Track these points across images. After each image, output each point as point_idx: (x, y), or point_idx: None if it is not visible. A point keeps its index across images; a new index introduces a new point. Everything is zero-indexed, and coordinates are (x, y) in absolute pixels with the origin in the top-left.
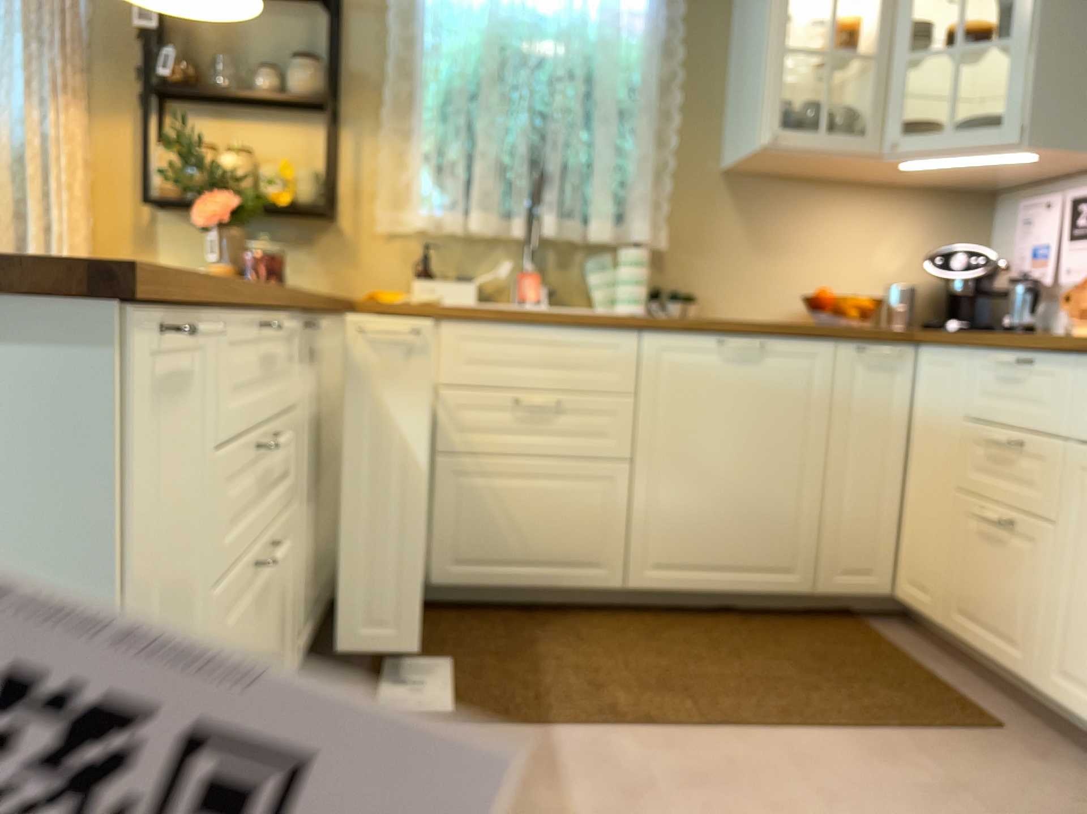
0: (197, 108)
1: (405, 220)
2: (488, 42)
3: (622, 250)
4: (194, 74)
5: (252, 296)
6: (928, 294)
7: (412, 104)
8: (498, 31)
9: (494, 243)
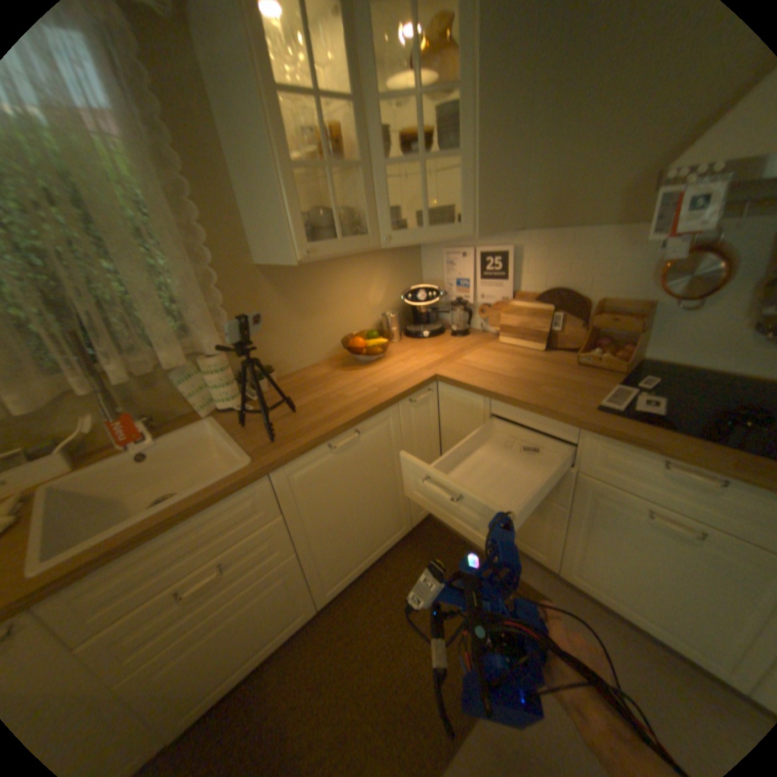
0: None
1: None
2: None
3: (200, 364)
4: None
5: None
6: (397, 309)
7: None
8: None
9: (58, 399)
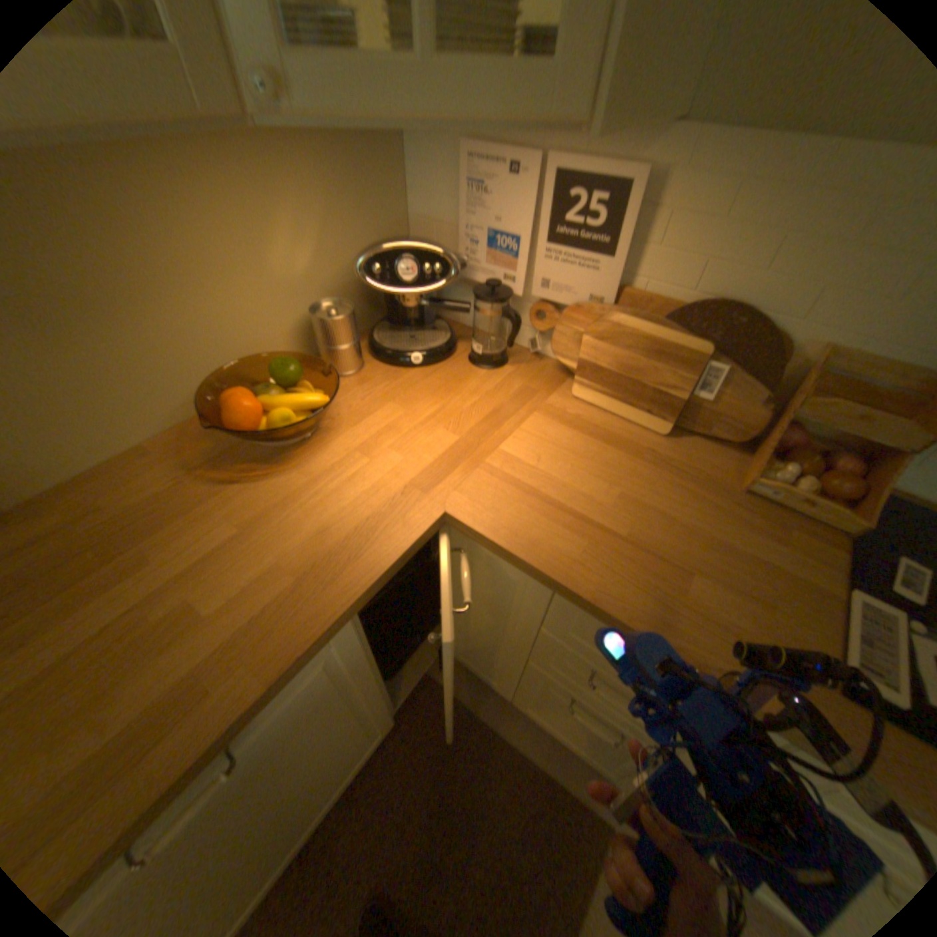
0: None
1: None
2: None
3: None
4: None
5: None
6: (354, 285)
7: None
8: None
9: None
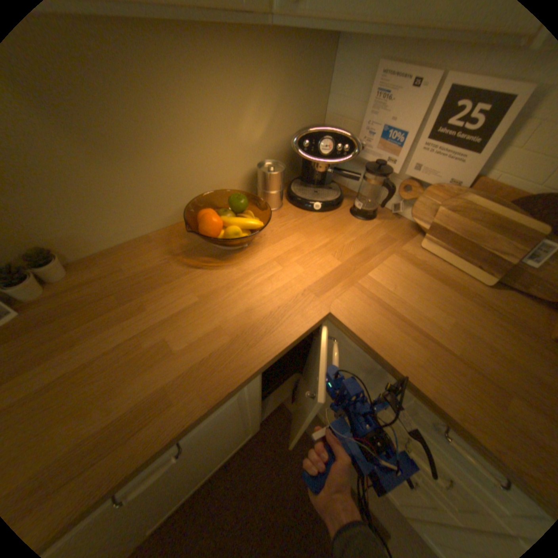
0: None
1: None
2: None
3: None
4: None
5: None
6: (285, 154)
7: None
8: None
9: None
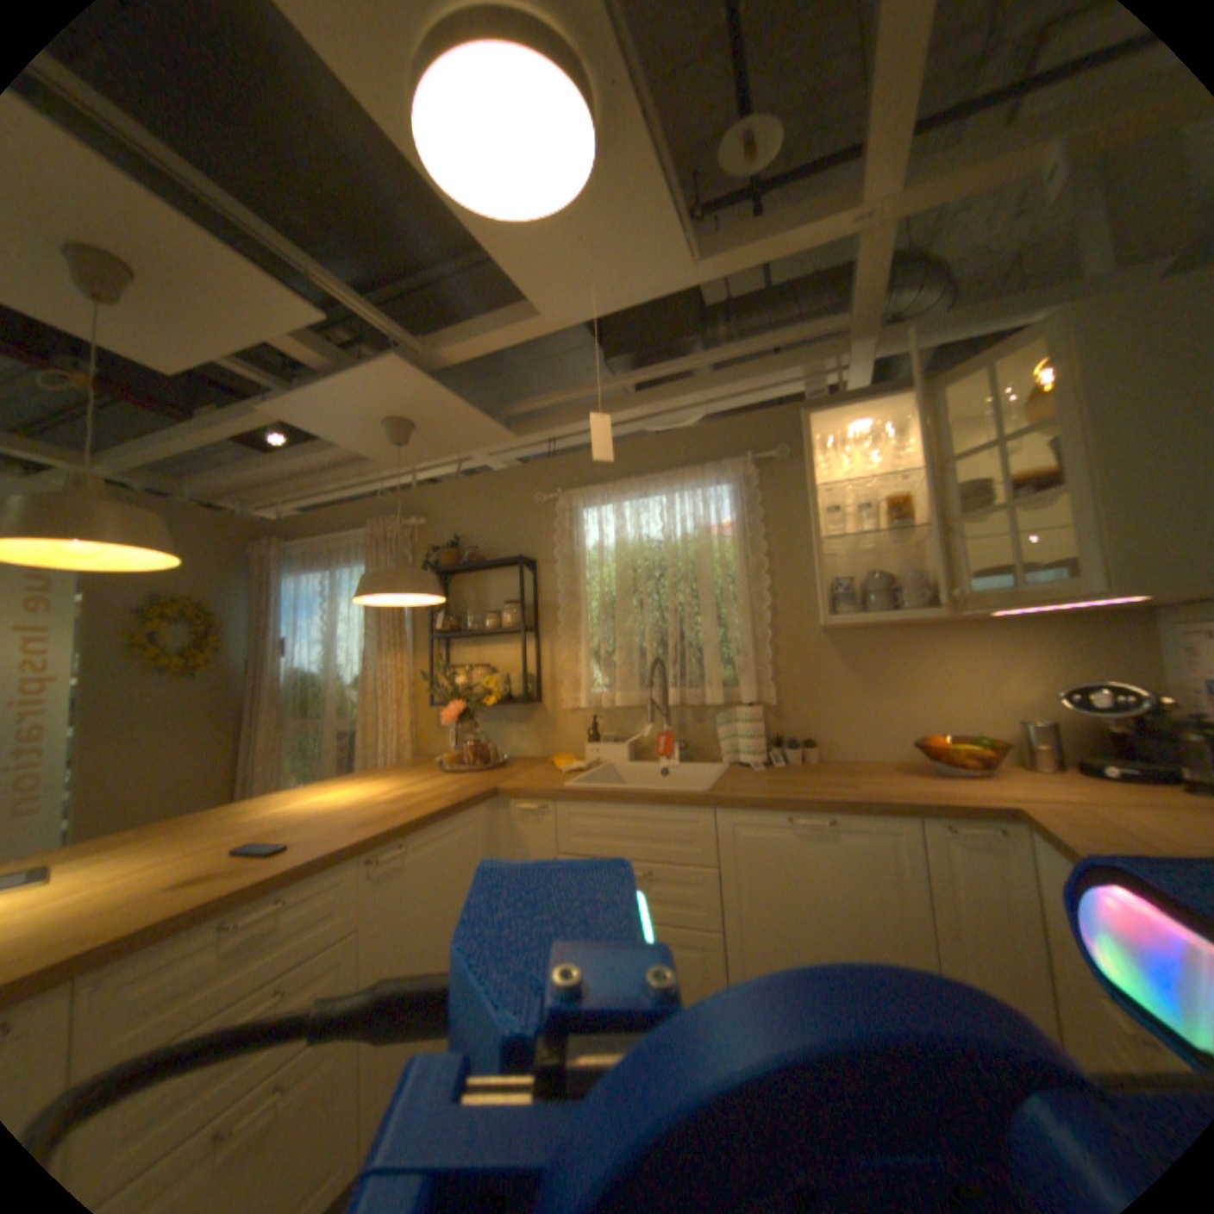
0: (464, 639)
1: (581, 697)
2: (618, 570)
3: (737, 709)
4: (455, 624)
5: (210, 906)
6: (1084, 725)
7: (580, 618)
8: (627, 559)
9: (644, 708)
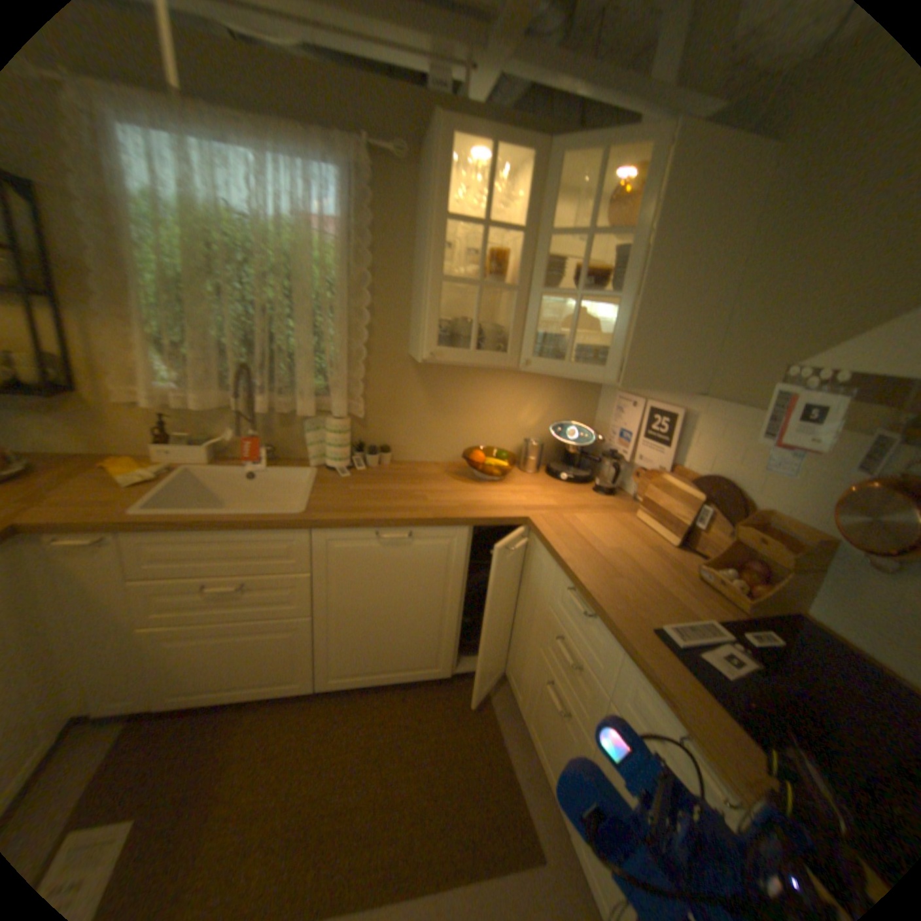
0: None
1: (136, 393)
2: (181, 241)
3: (325, 421)
4: None
5: None
6: (552, 441)
7: (124, 292)
8: (195, 228)
9: (223, 409)
